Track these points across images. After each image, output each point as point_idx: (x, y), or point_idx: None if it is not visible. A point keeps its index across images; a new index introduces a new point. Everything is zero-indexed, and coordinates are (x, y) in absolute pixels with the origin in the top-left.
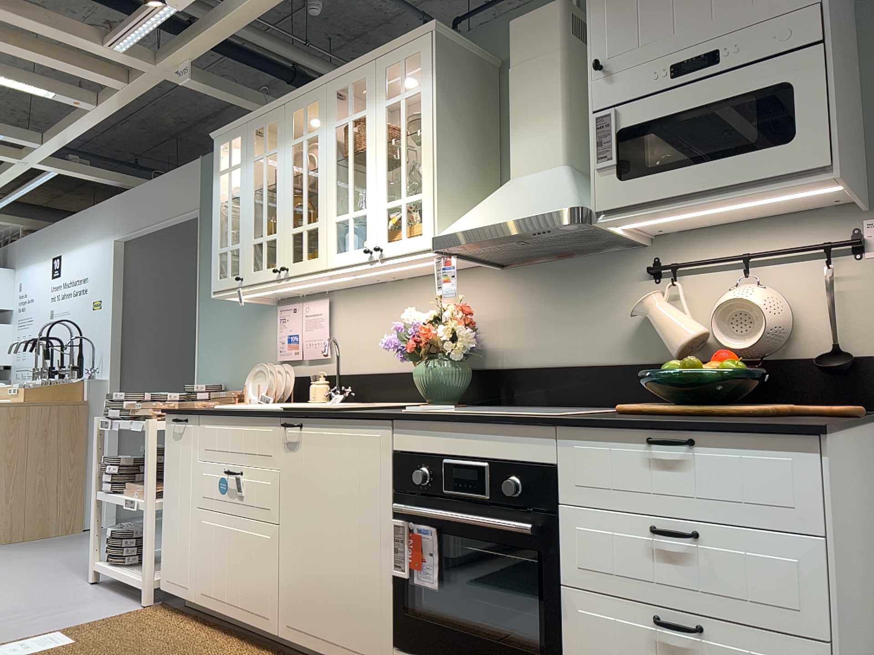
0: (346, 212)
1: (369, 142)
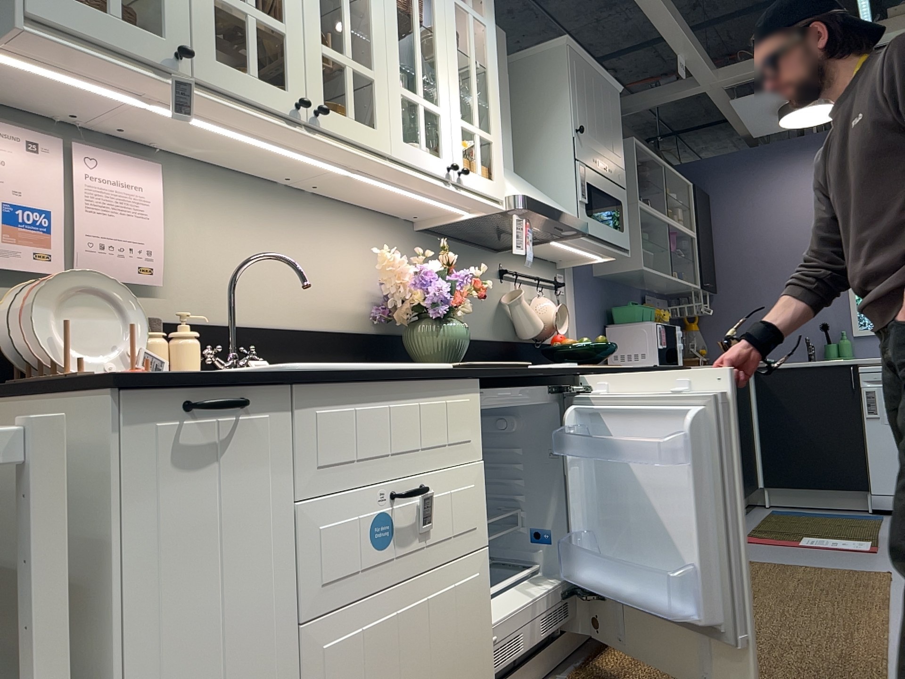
0: (415, 94)
1: (440, 25)
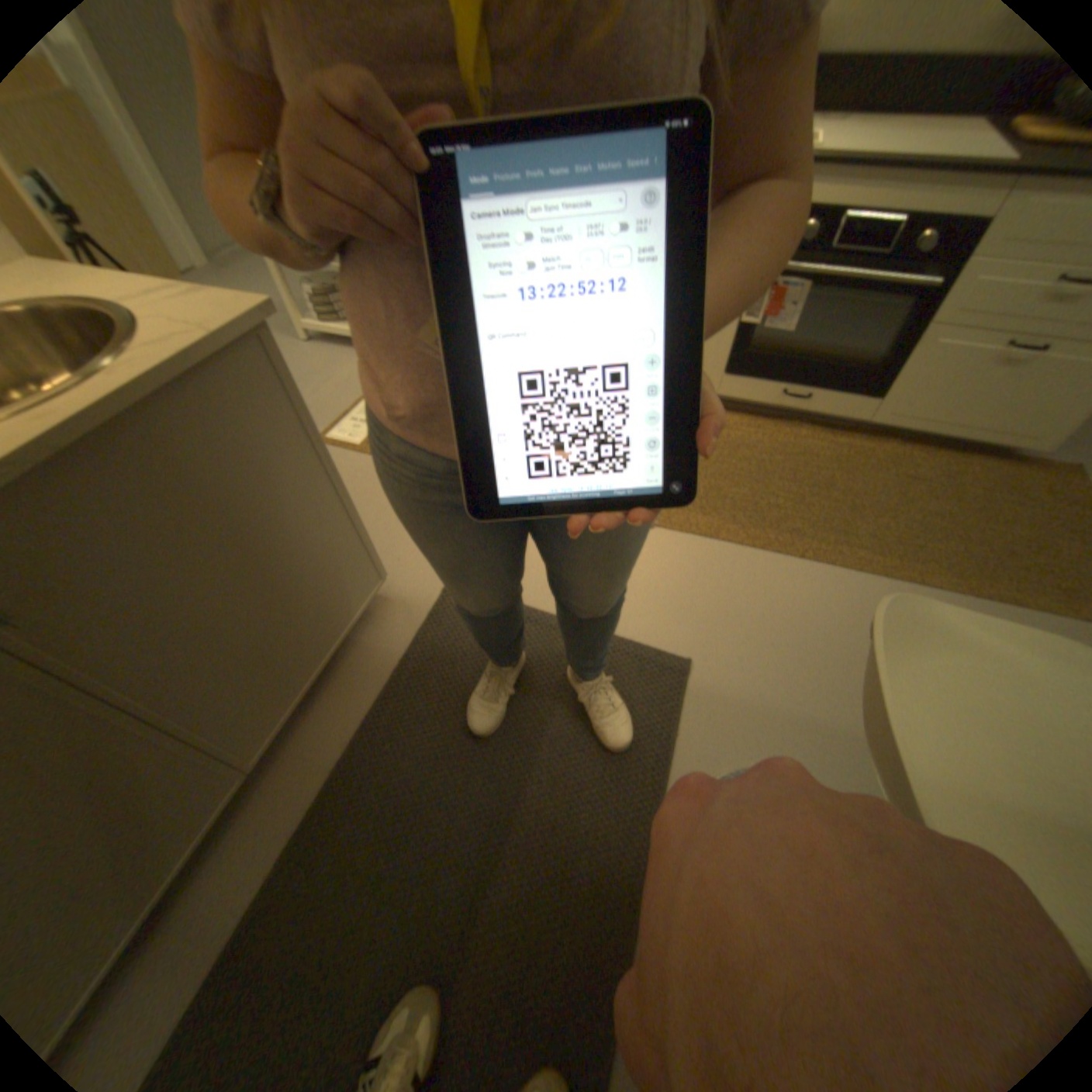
0: None
1: None
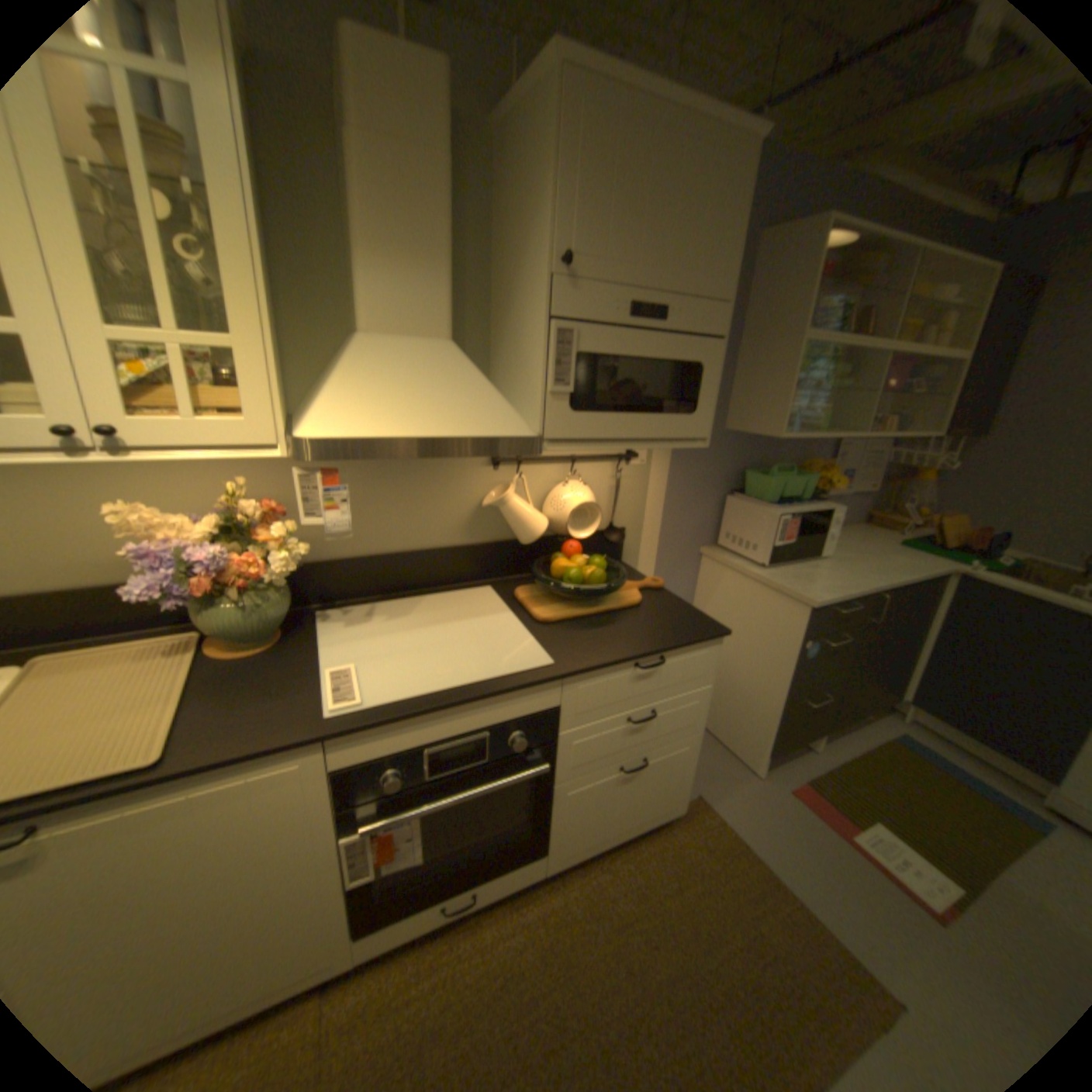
0: None
1: None
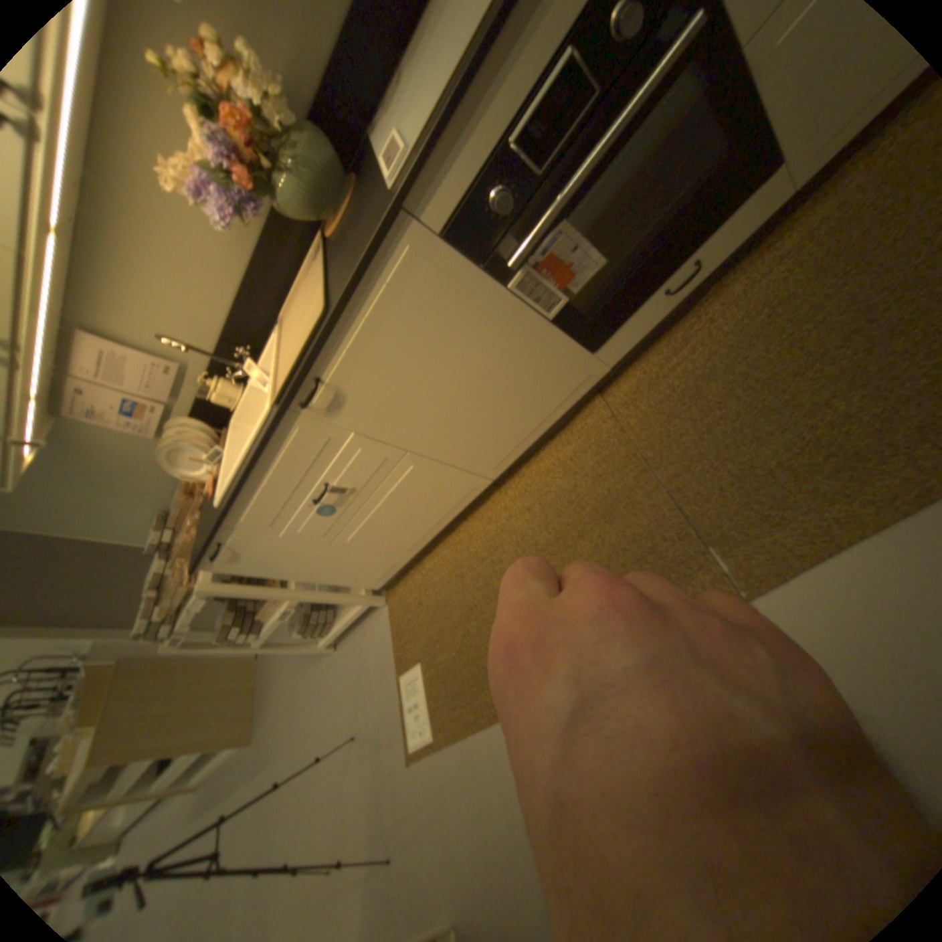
0: None
1: None
